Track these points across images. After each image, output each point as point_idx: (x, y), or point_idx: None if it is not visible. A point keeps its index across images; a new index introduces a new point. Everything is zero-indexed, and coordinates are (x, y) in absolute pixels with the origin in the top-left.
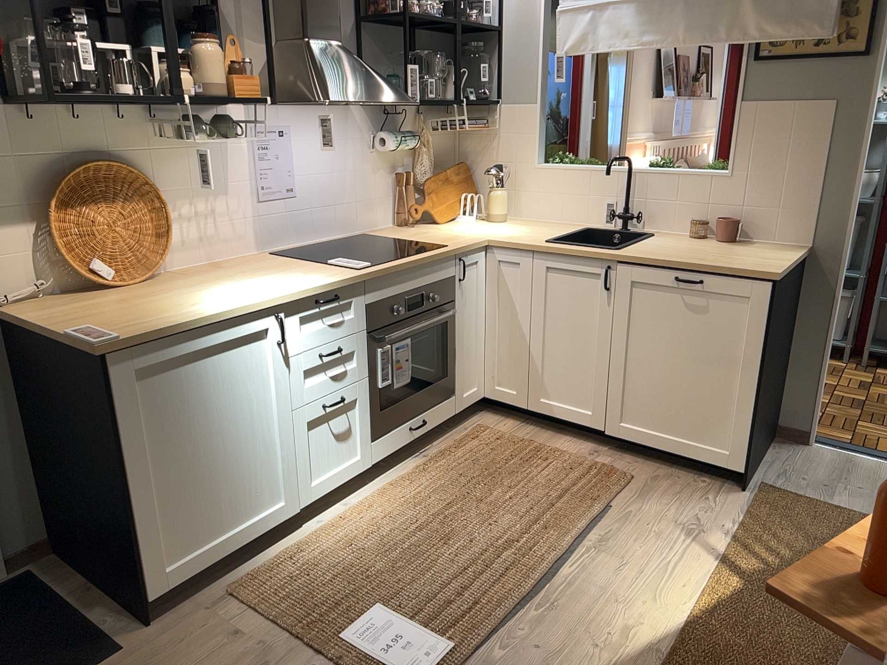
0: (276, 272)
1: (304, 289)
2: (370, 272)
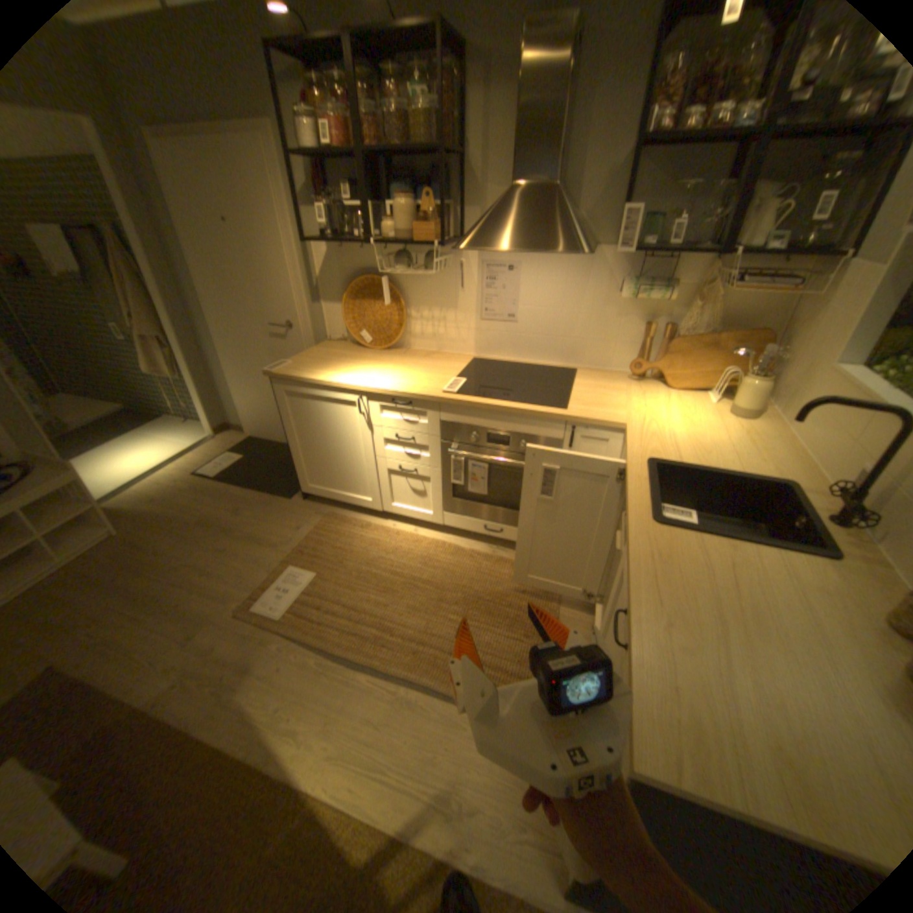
0: (424, 371)
1: (381, 388)
2: (441, 398)
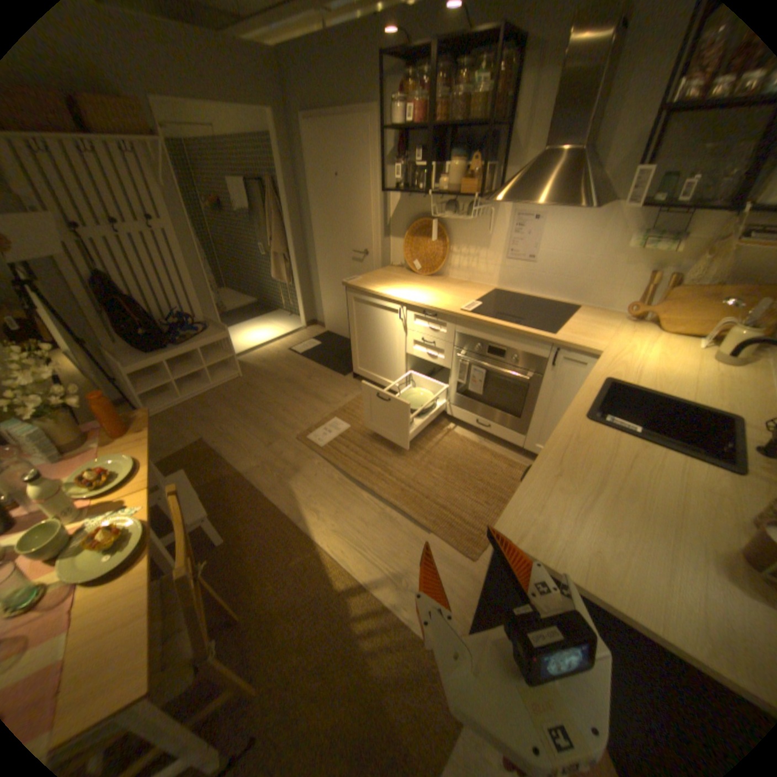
0: (452, 294)
1: (416, 302)
2: (457, 313)
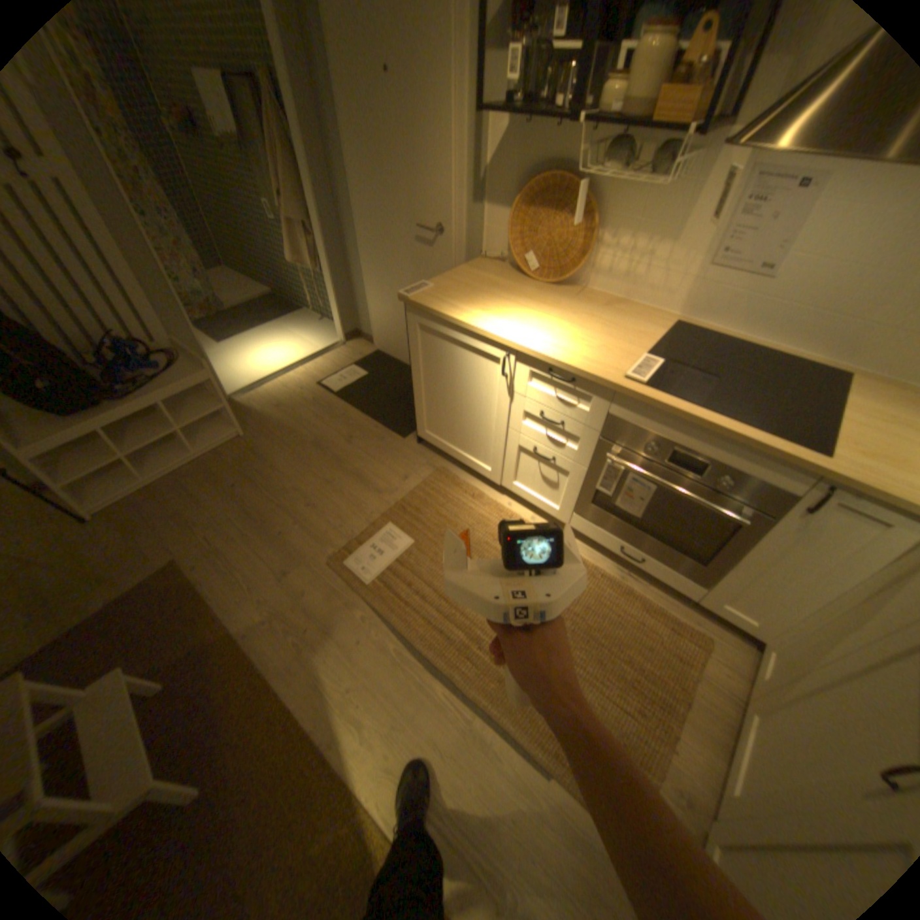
0: (602, 332)
1: (539, 351)
2: (622, 386)
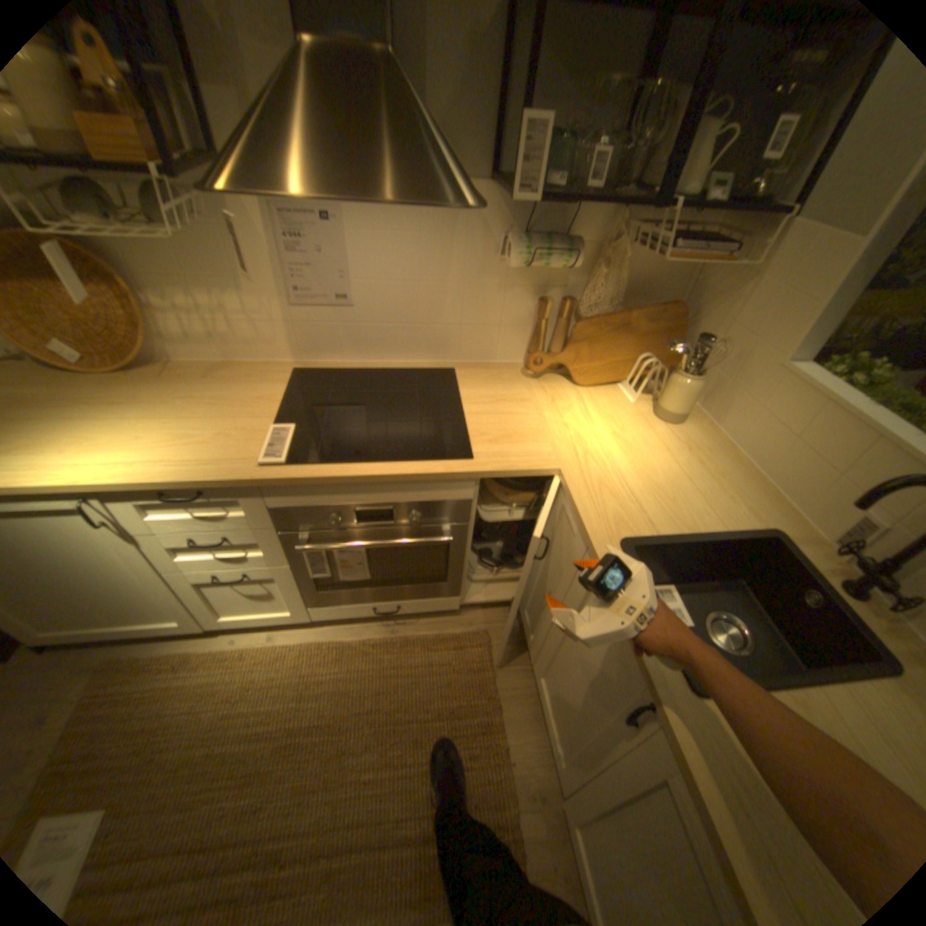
0: (211, 415)
1: (126, 482)
2: (260, 479)
